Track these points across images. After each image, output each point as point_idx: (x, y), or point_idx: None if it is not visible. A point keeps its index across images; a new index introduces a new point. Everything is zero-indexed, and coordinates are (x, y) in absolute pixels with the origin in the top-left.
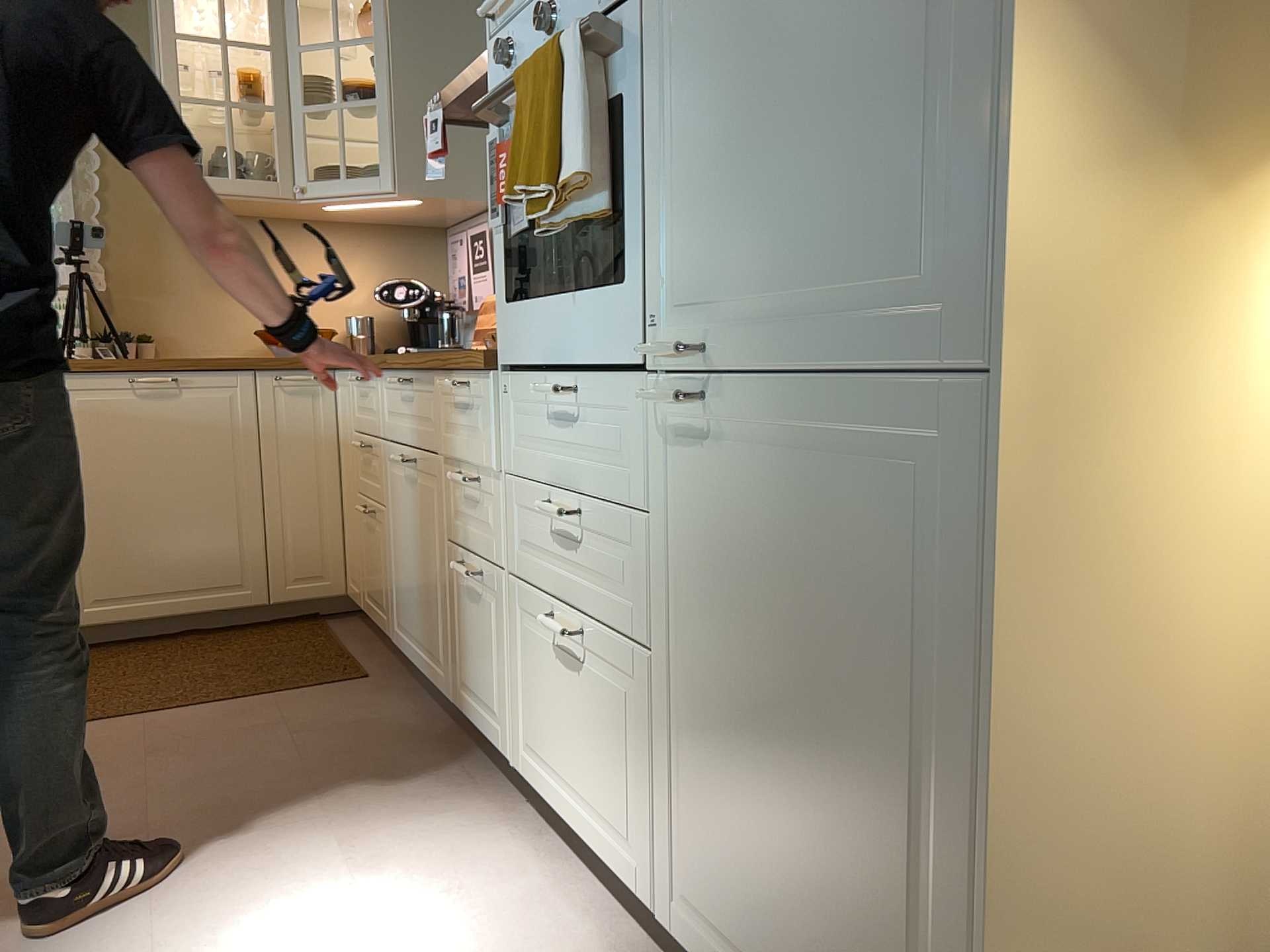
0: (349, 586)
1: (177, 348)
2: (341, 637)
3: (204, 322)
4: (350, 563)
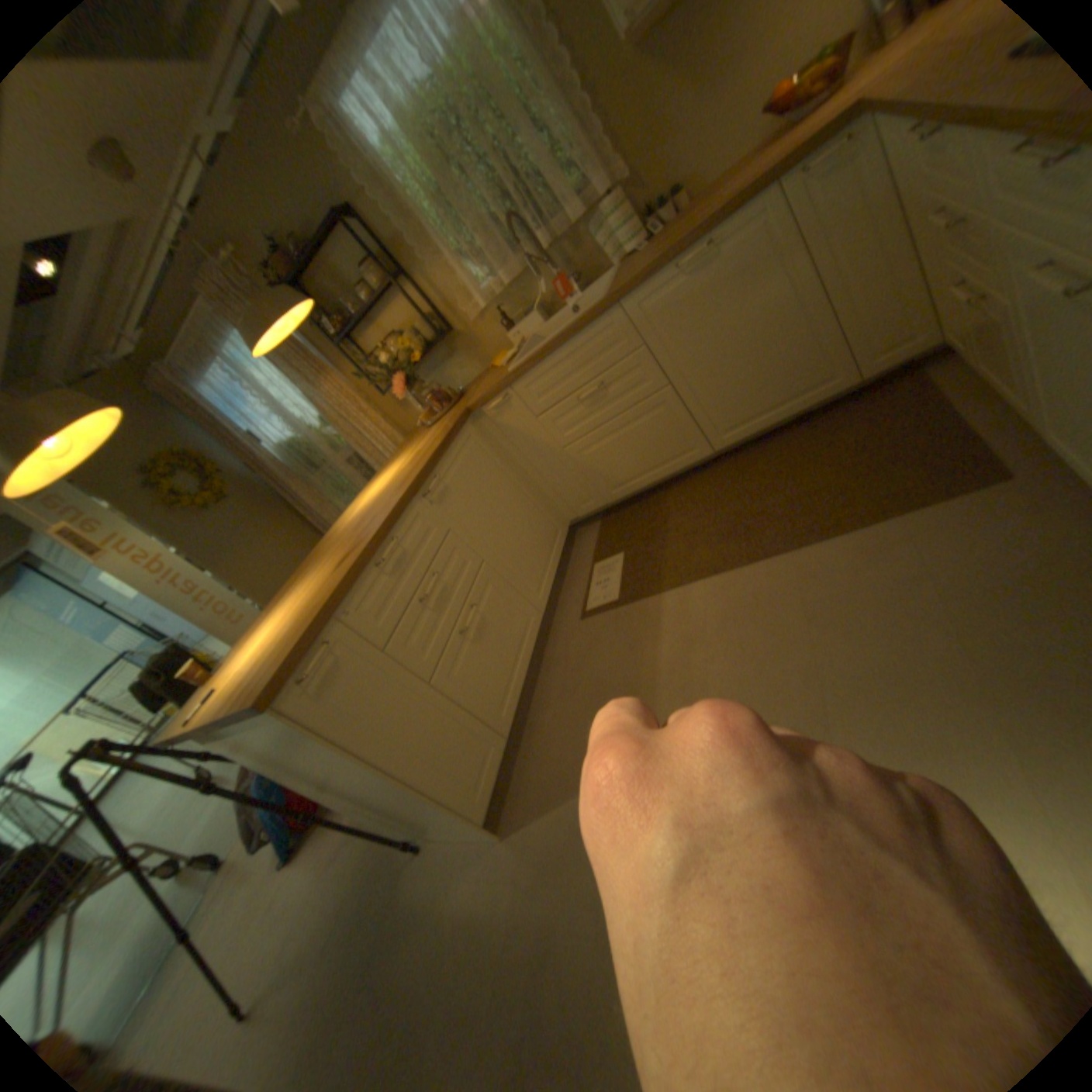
0: (948, 329)
1: (702, 177)
2: (953, 395)
3: (714, 132)
4: (946, 316)
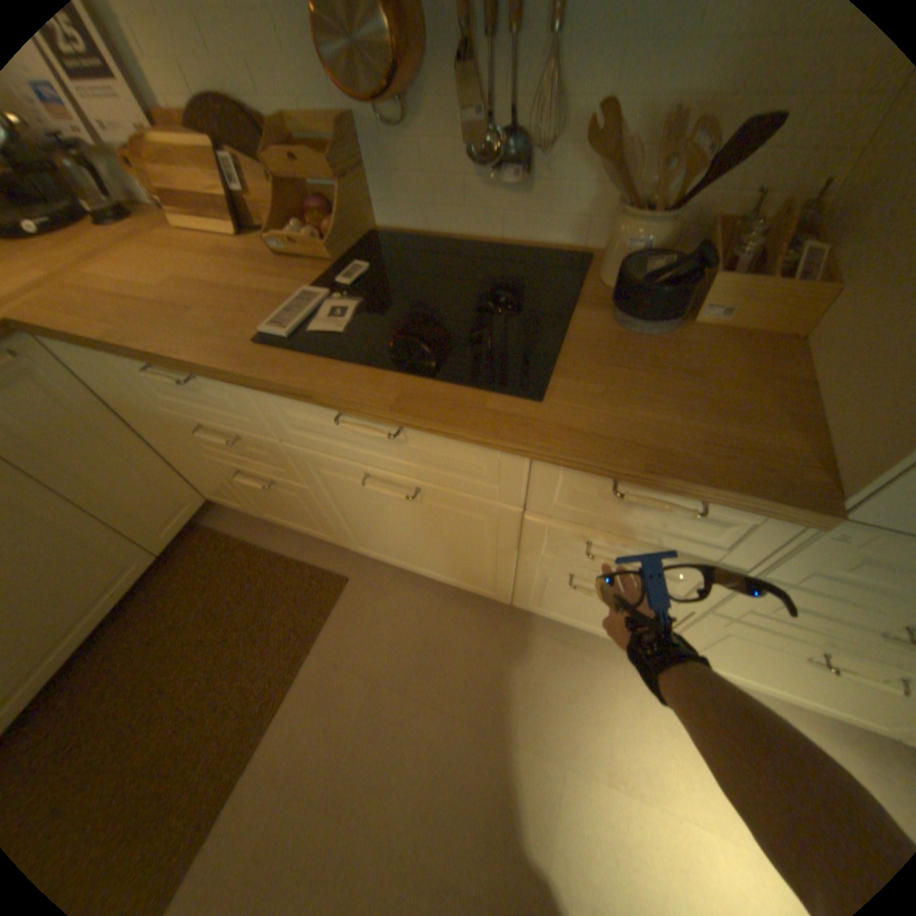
0: (200, 491)
1: None
2: (246, 538)
3: None
4: (203, 486)
